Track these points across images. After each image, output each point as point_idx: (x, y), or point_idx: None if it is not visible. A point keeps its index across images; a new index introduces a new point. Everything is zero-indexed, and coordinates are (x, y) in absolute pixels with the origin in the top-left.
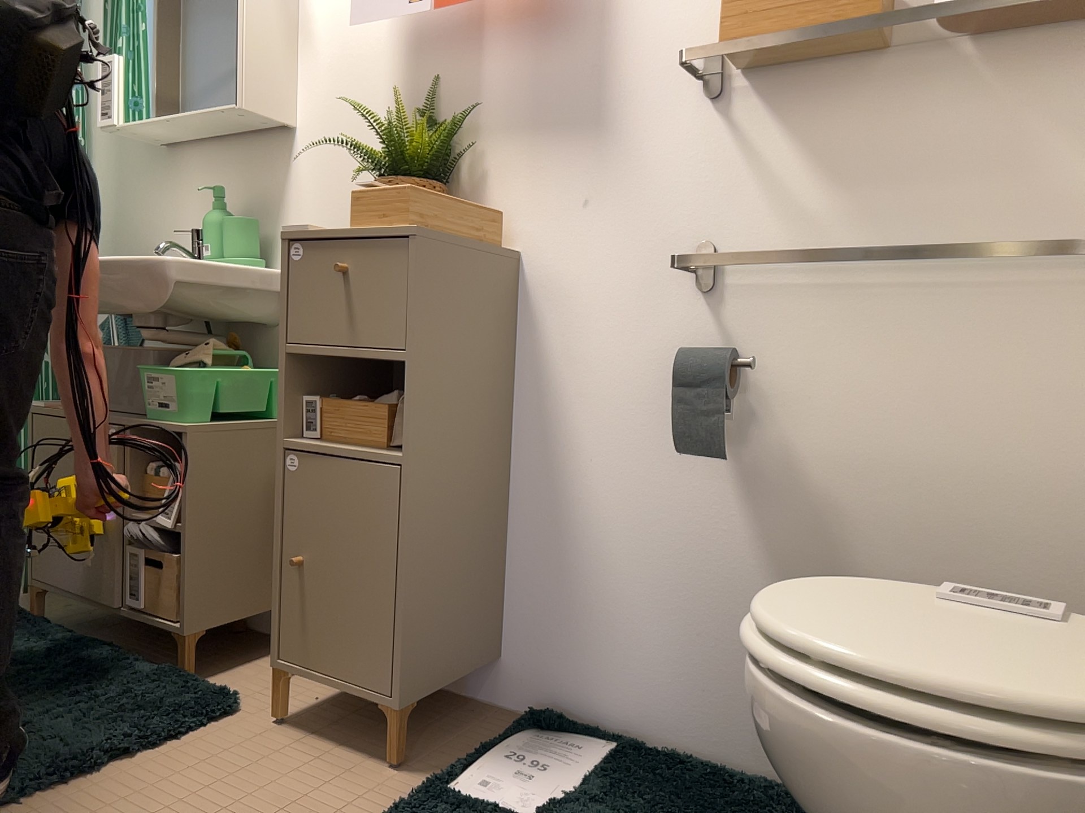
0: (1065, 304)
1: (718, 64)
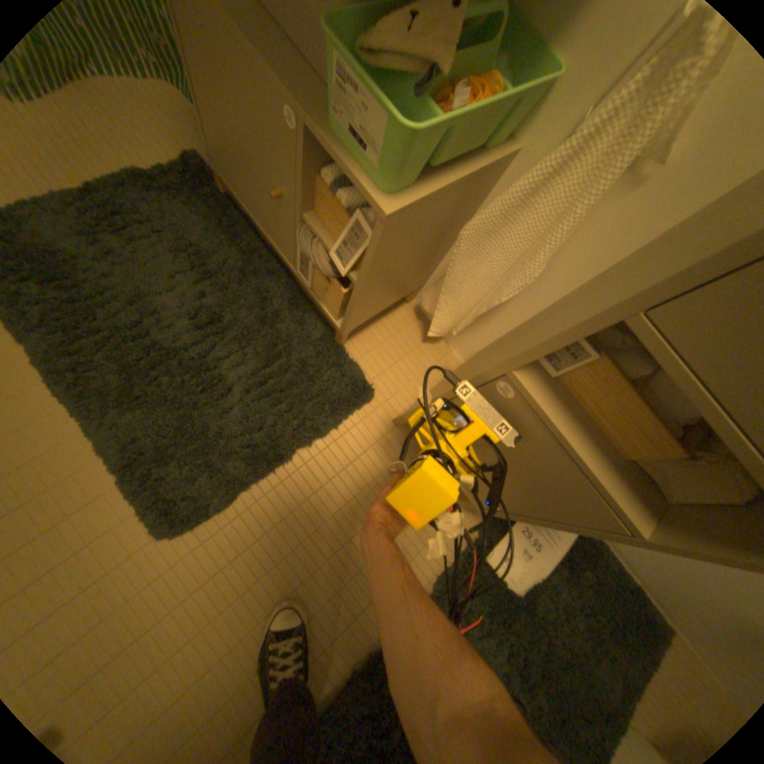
0: None
1: None
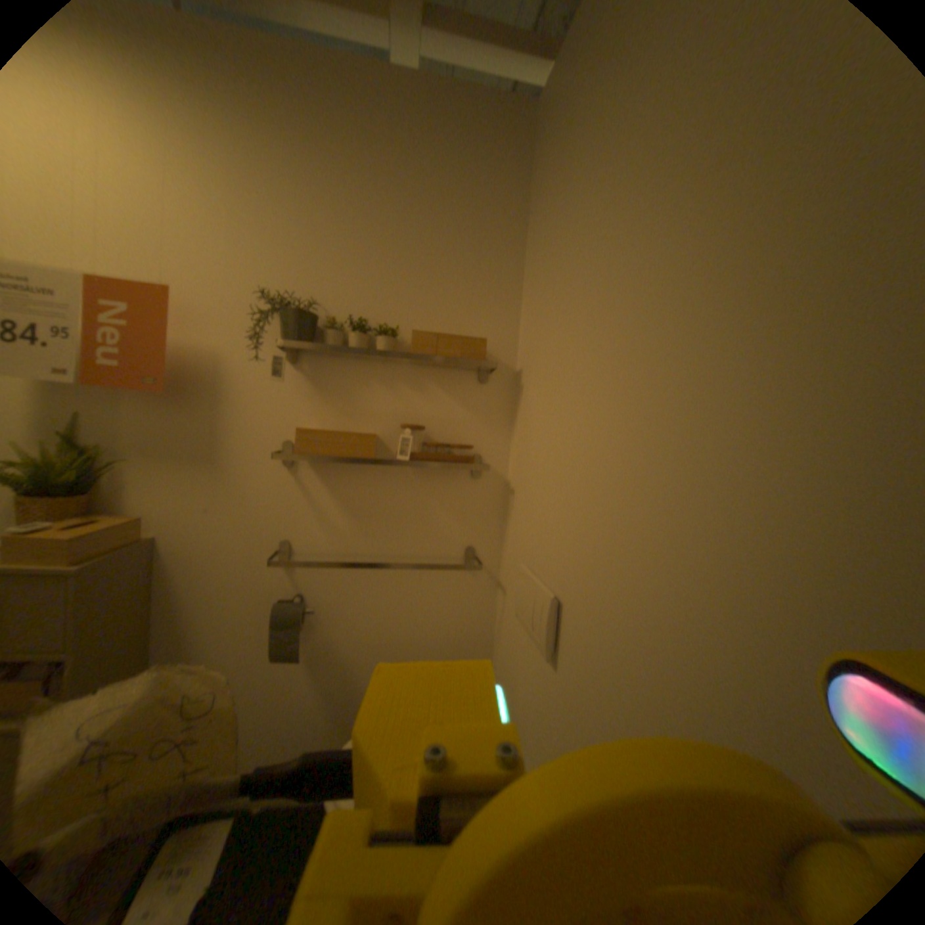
0: (448, 573)
1: (295, 446)
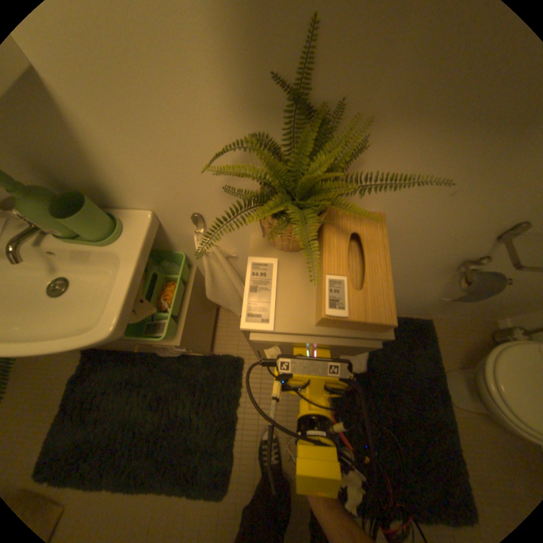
0: None
1: None
